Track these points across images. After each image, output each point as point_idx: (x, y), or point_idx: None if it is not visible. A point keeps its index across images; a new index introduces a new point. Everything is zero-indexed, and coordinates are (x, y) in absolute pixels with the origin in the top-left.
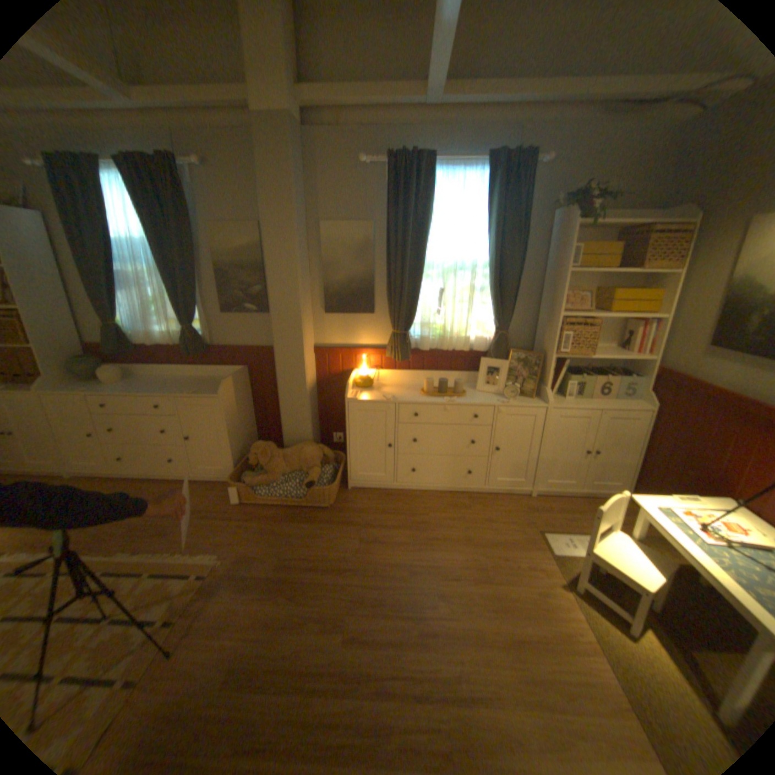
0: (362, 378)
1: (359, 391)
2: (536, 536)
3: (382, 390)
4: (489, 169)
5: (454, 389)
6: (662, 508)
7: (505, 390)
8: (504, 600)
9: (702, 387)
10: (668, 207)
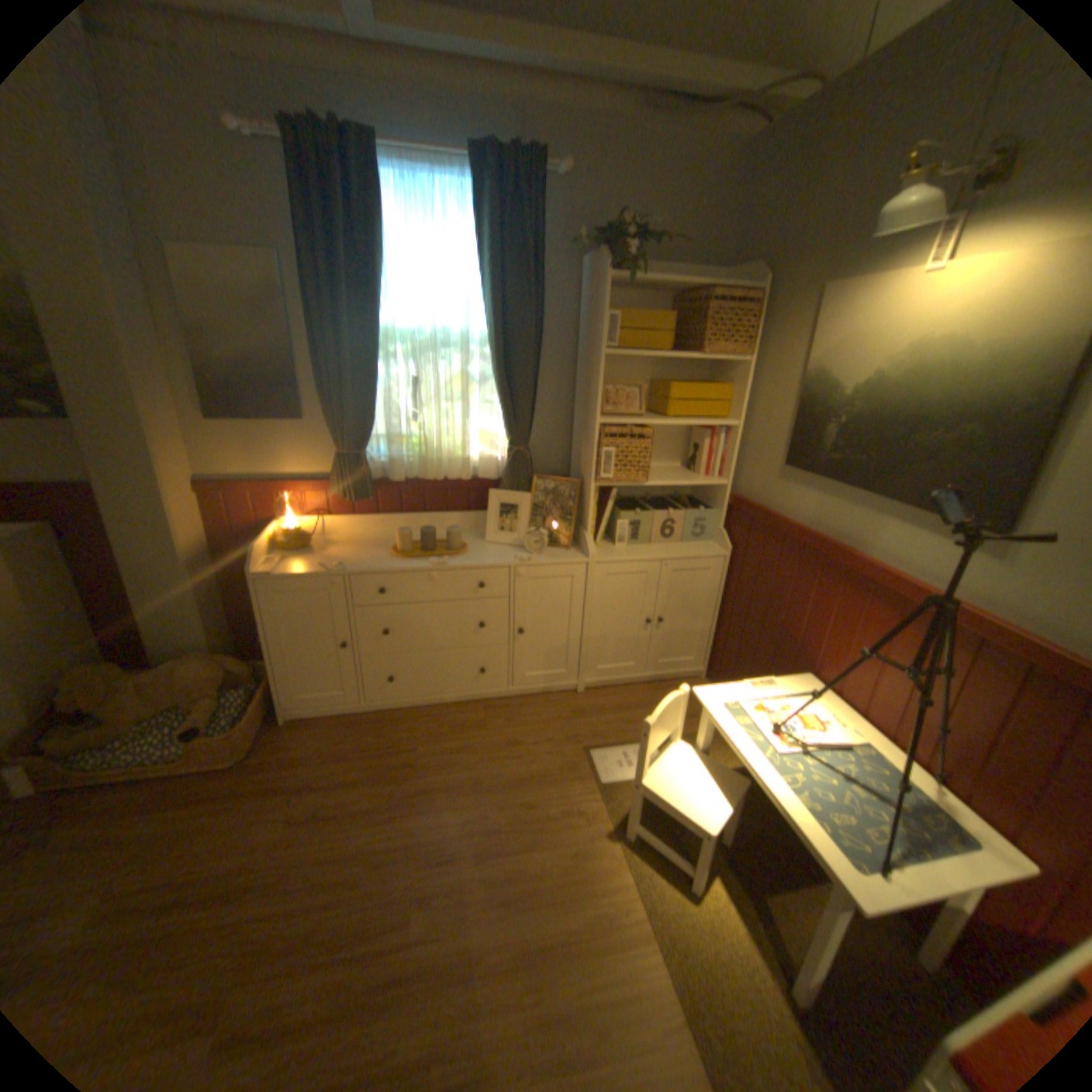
0: (288, 533)
1: (279, 558)
2: (578, 757)
3: (326, 552)
4: (475, 176)
5: (451, 542)
6: (729, 704)
7: (527, 540)
8: (519, 882)
9: (778, 523)
10: (735, 266)
